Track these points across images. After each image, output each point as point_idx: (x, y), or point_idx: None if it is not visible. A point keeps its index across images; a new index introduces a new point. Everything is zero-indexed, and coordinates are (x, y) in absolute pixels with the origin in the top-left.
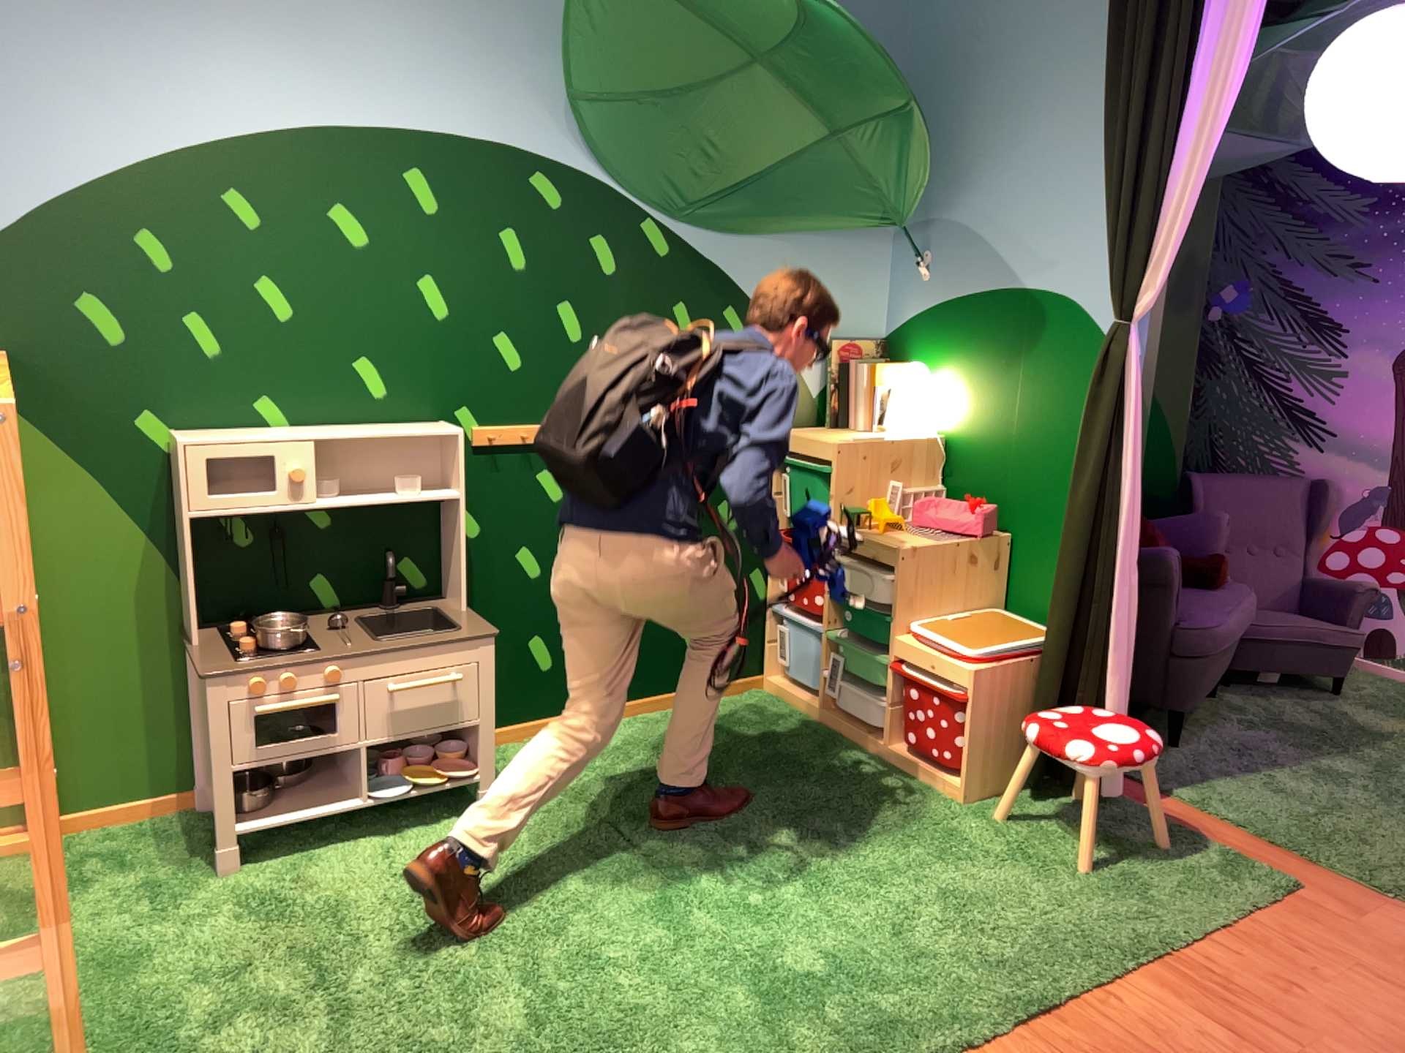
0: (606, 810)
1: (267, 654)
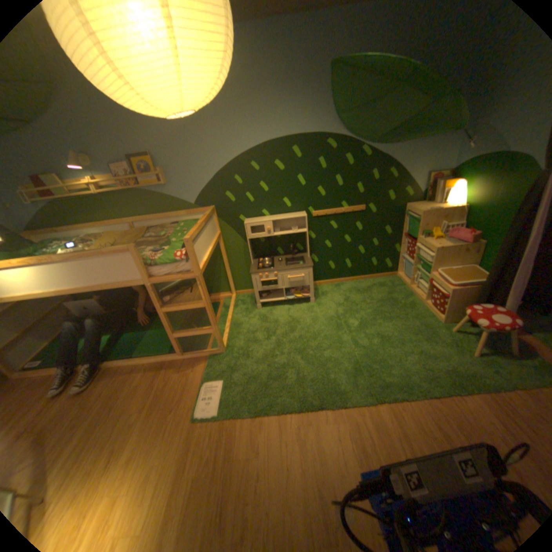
0: (338, 309)
1: (261, 268)
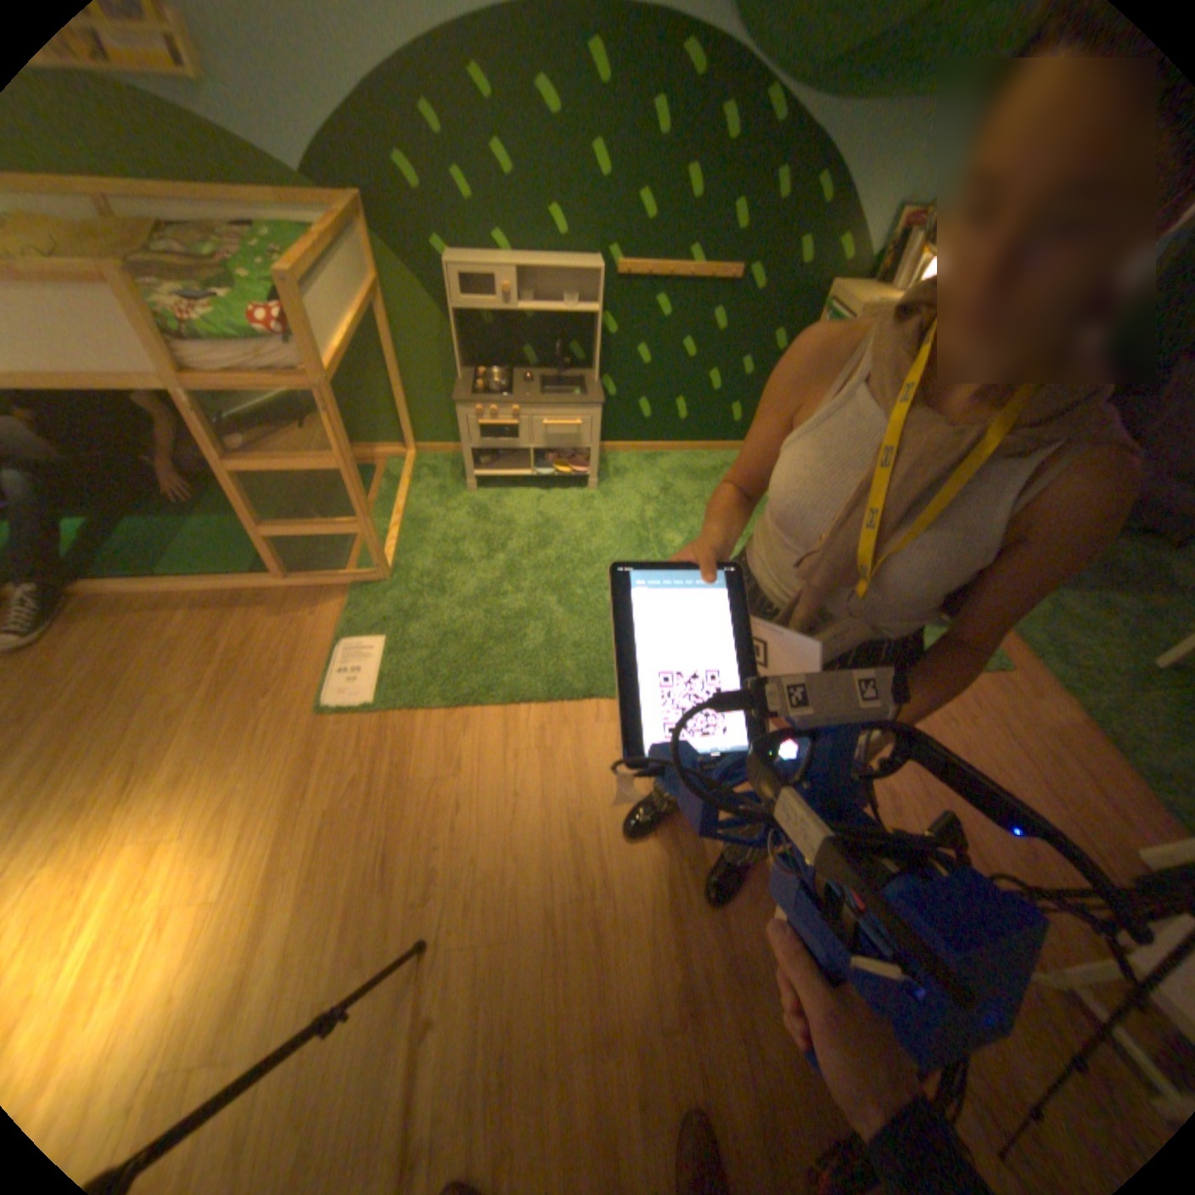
0: (645, 509)
1: (482, 394)
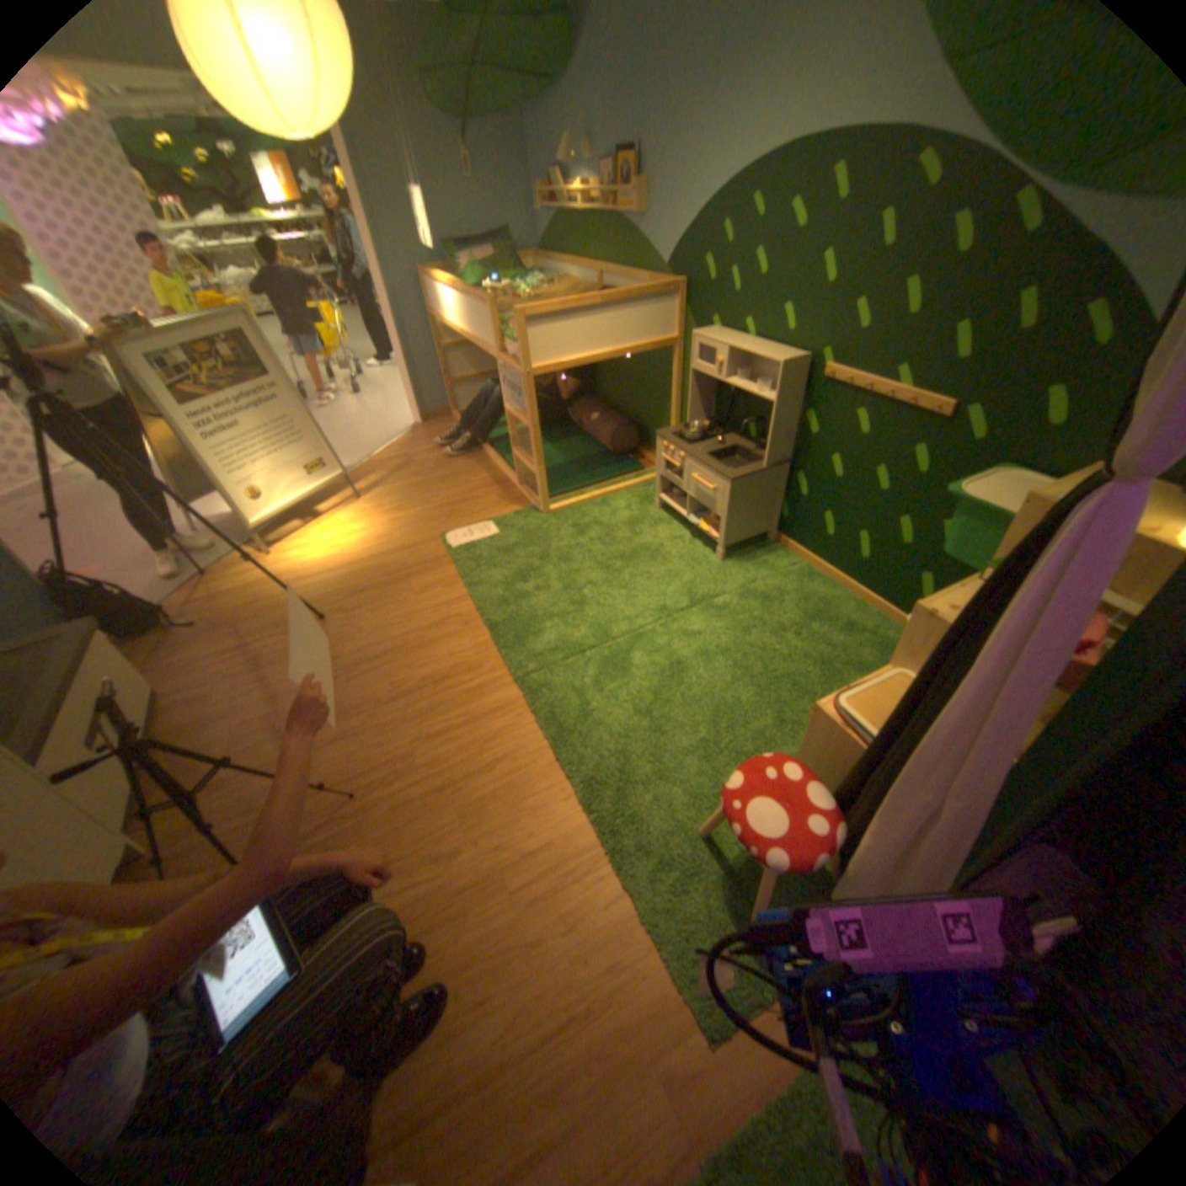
0: (725, 598)
1: (680, 438)
